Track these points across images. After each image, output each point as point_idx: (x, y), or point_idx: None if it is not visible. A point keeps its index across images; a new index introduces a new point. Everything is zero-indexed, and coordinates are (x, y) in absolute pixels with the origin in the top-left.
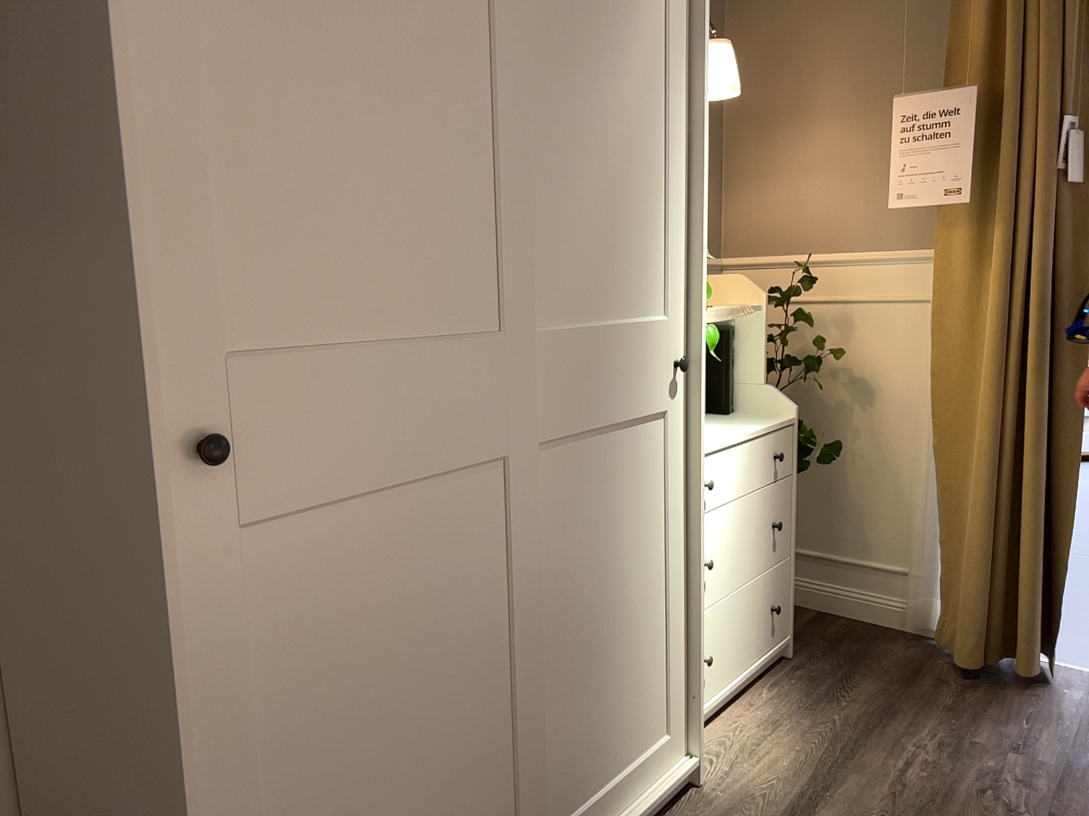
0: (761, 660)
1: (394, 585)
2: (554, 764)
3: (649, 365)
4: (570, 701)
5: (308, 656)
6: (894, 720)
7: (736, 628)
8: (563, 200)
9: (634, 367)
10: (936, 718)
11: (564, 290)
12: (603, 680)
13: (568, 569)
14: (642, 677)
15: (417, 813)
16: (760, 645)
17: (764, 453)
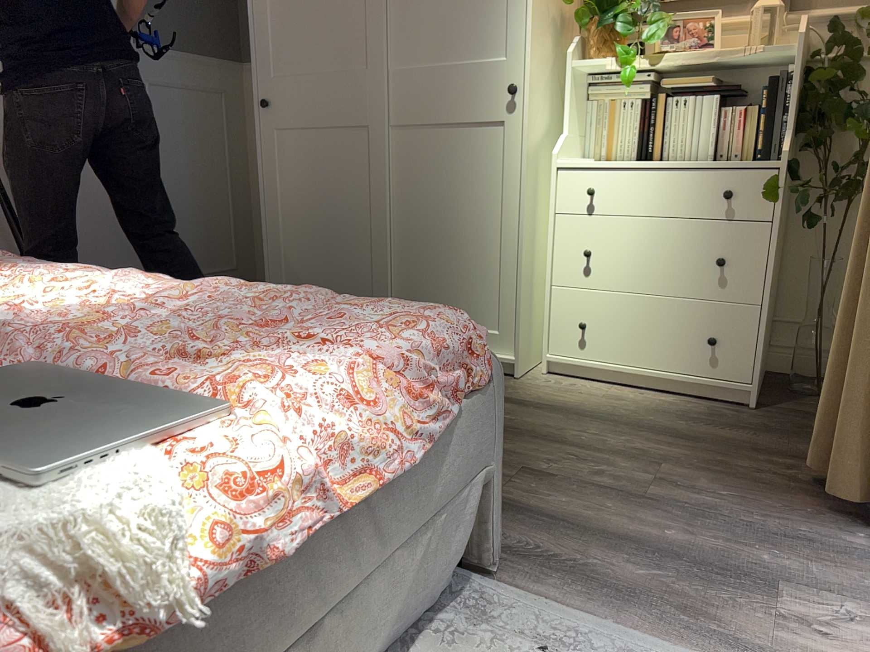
0: (681, 374)
1: (321, 165)
2: (405, 287)
3: (482, 90)
4: (416, 262)
5: (294, 178)
6: (672, 440)
7: (636, 324)
8: (415, 2)
9: (467, 91)
10: (695, 458)
11: (415, 49)
12: (440, 264)
13: (416, 194)
14: (475, 281)
15: (328, 255)
16: (682, 360)
17: (700, 186)
